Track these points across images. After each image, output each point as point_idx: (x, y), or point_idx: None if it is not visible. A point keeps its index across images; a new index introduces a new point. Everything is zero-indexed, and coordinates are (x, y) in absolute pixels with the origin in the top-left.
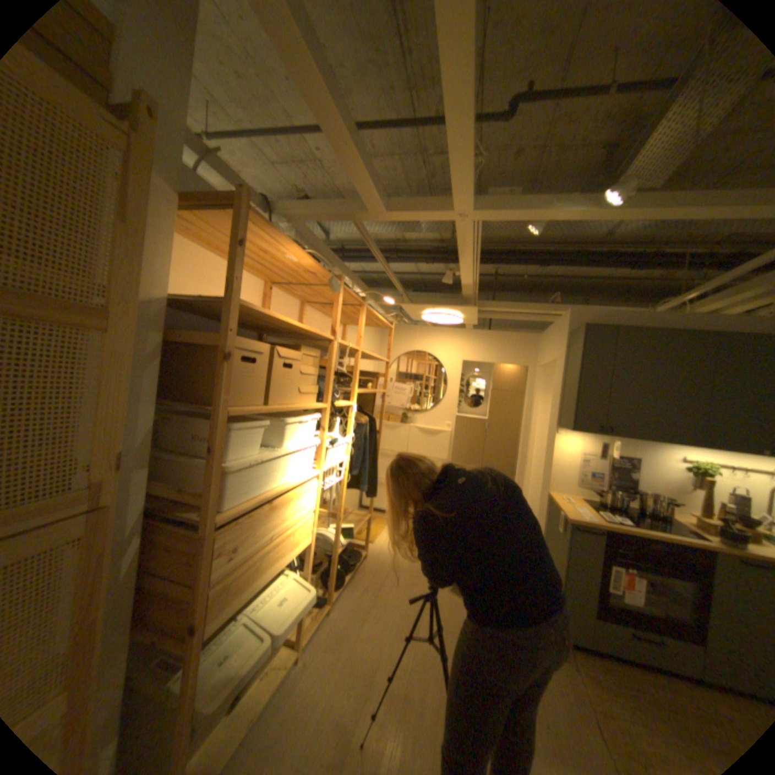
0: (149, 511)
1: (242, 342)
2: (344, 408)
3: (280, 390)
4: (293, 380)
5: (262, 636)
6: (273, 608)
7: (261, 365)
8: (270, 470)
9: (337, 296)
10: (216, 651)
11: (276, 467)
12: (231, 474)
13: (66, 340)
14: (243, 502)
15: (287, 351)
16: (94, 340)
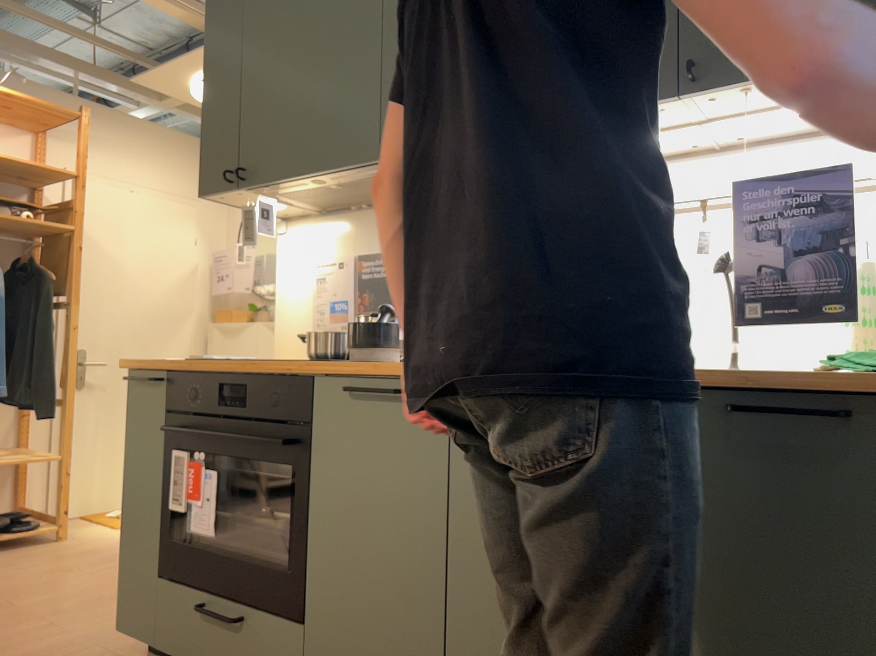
0: None
1: None
2: None
3: None
4: None
5: None
6: None
7: None
8: None
9: None
10: None
11: None
12: None
13: None
14: None
15: None
16: None
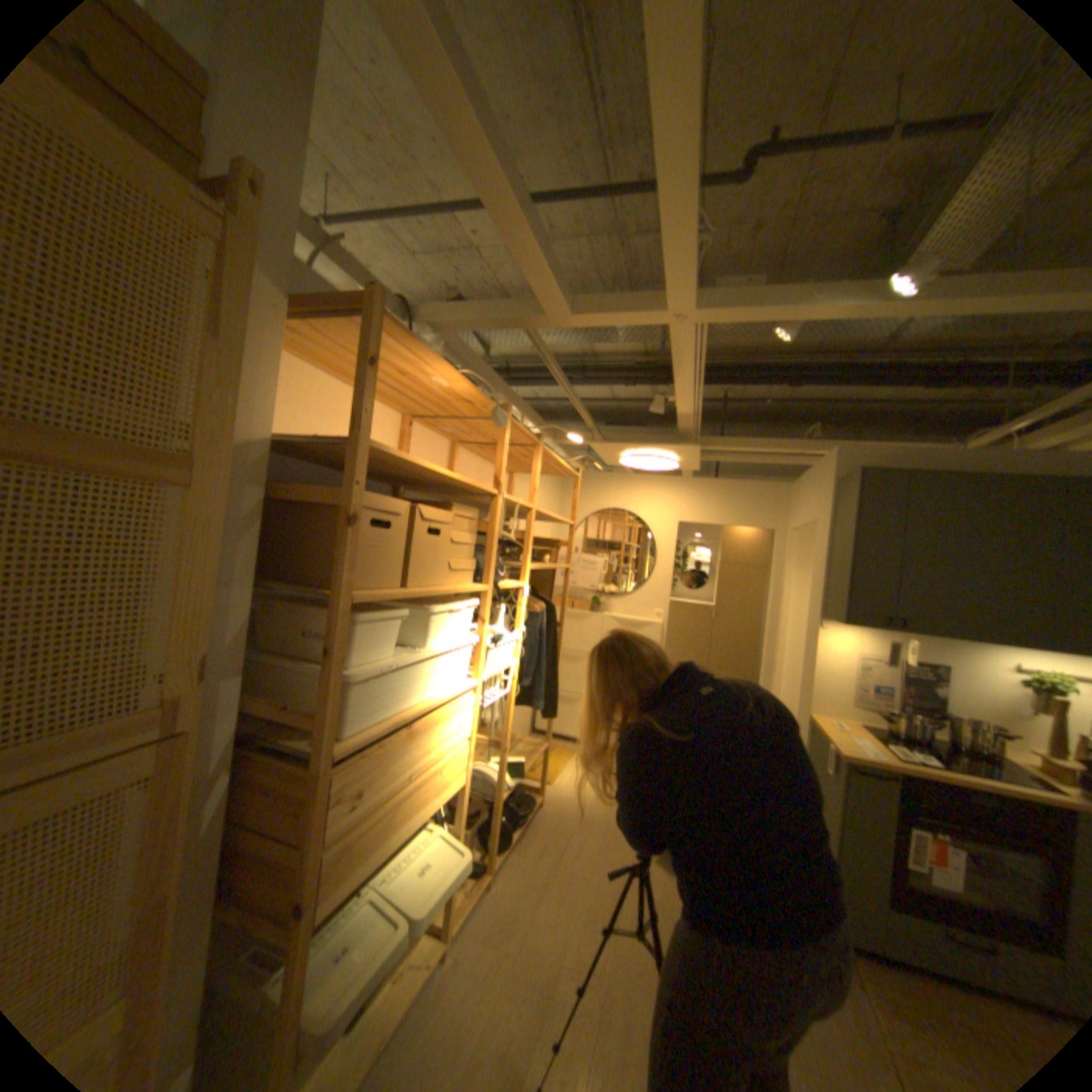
0: (241, 737)
1: (372, 499)
2: (511, 590)
3: (423, 566)
4: (441, 552)
5: (396, 919)
6: (411, 879)
7: (397, 532)
8: (408, 680)
9: (502, 433)
10: (331, 941)
11: (417, 676)
12: (355, 686)
13: (136, 499)
14: (371, 725)
15: (433, 512)
16: (172, 500)
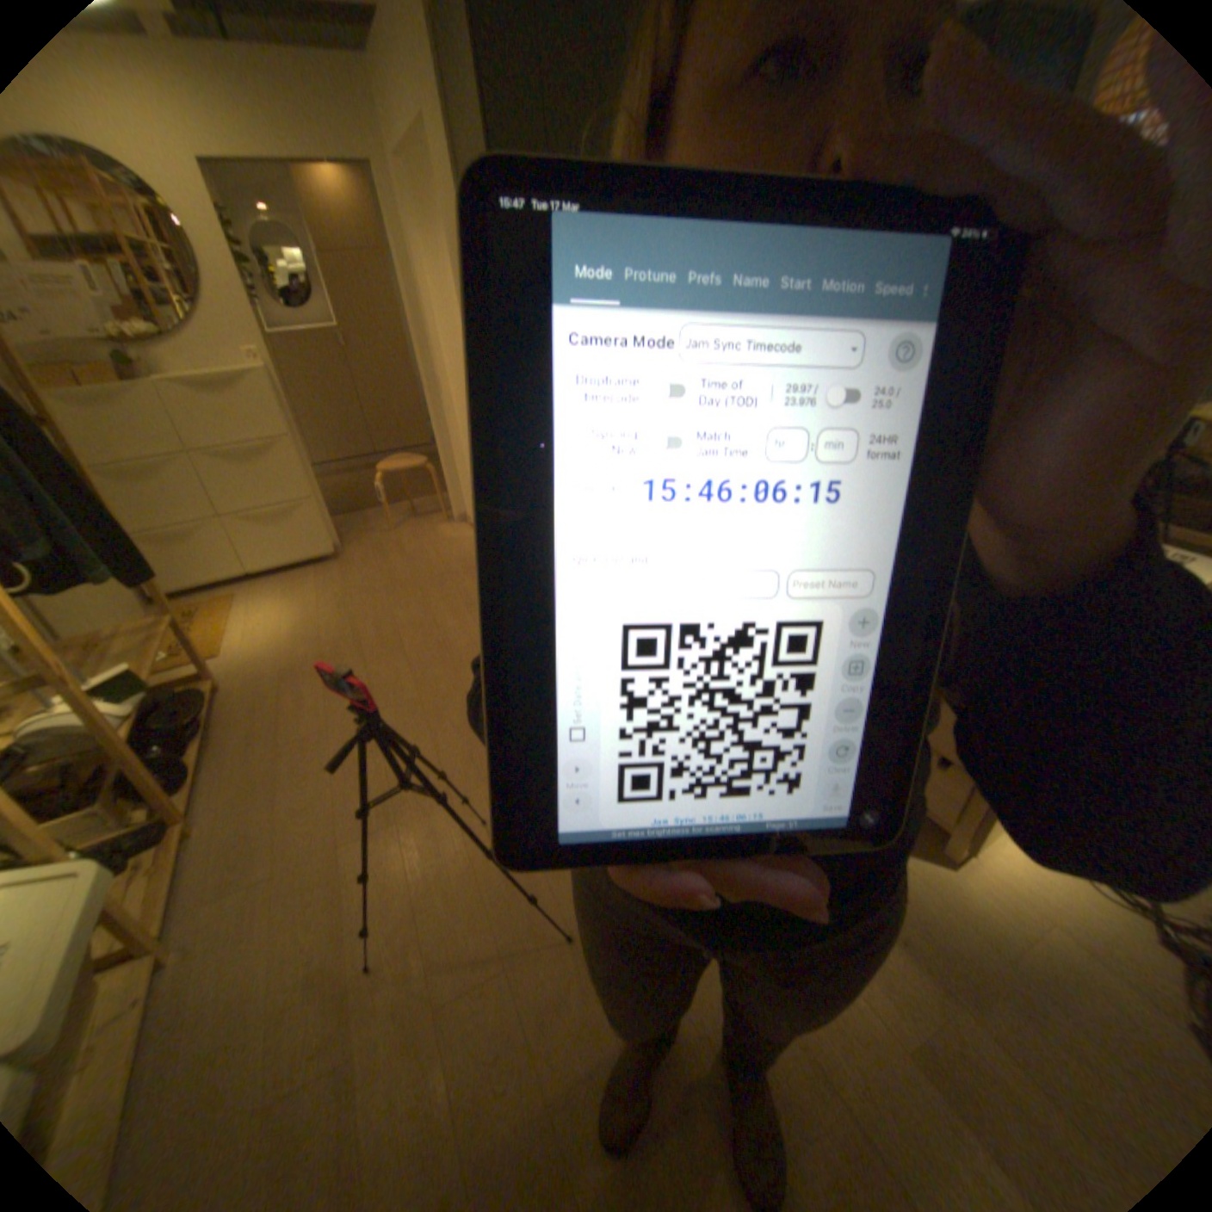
0: None
1: None
2: None
3: None
4: None
5: None
6: None
7: None
8: None
9: None
10: None
11: None
12: None
13: None
14: None
15: None
16: None
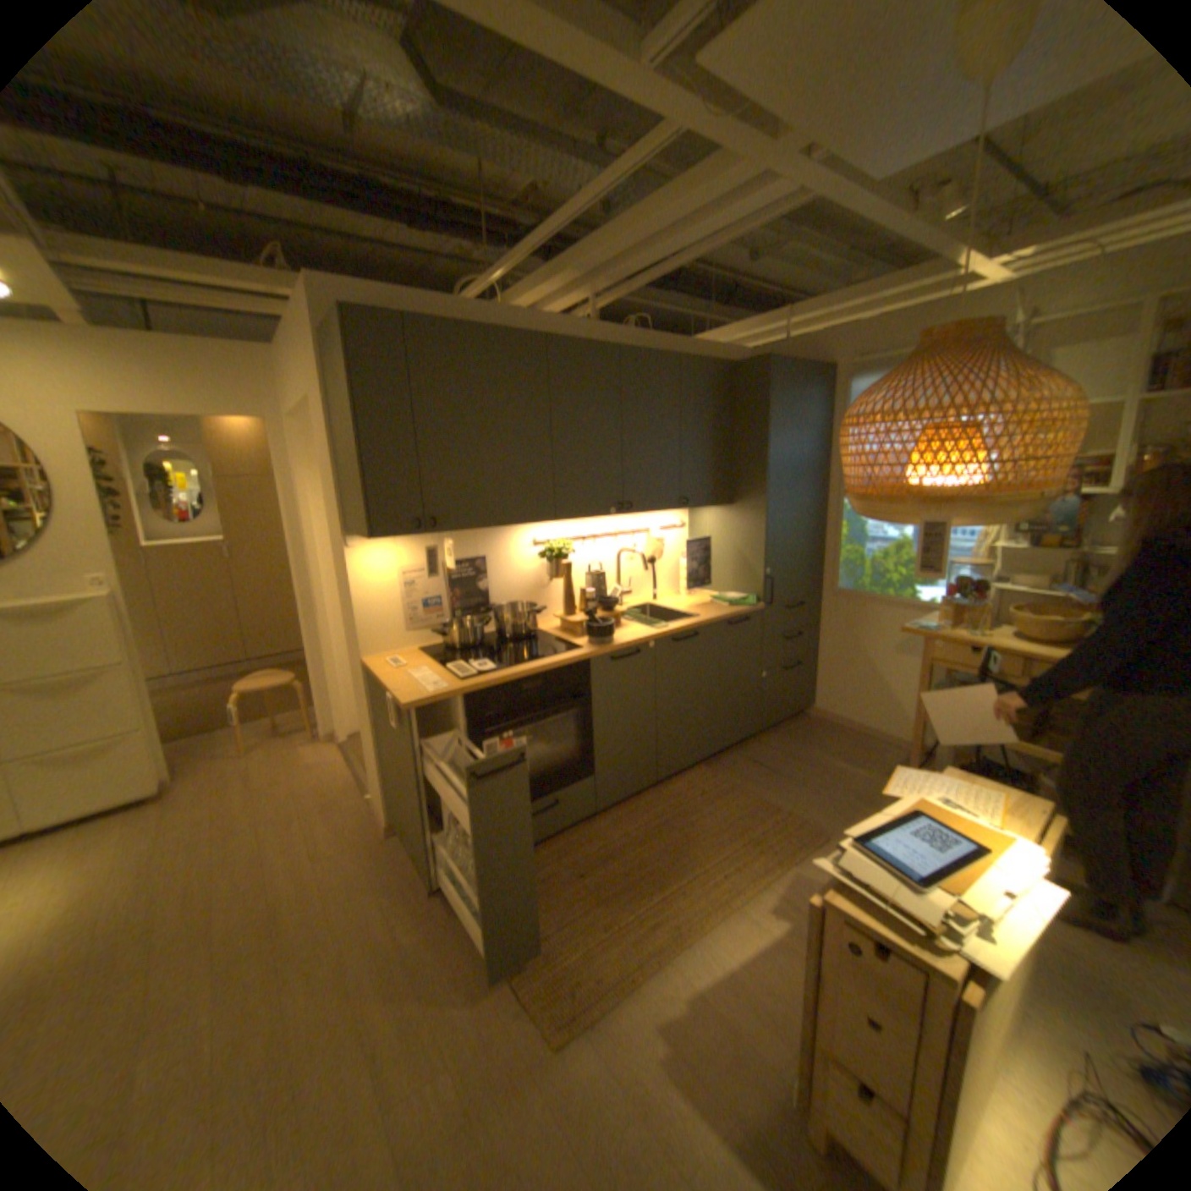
0: None
1: None
2: None
3: None
4: None
5: None
6: None
7: None
8: None
9: None
10: None
11: None
12: None
13: None
14: None
15: None
16: None
